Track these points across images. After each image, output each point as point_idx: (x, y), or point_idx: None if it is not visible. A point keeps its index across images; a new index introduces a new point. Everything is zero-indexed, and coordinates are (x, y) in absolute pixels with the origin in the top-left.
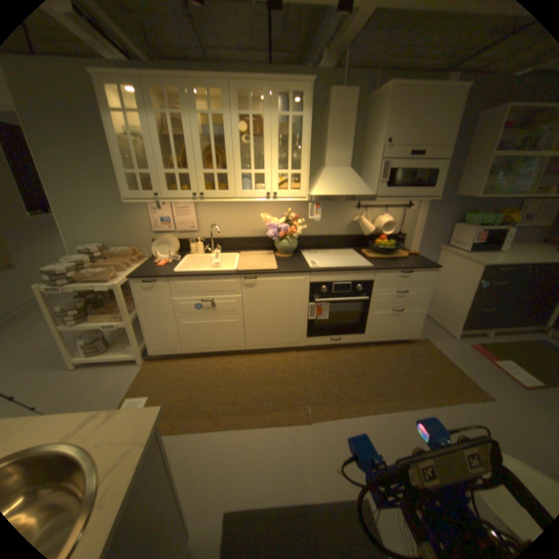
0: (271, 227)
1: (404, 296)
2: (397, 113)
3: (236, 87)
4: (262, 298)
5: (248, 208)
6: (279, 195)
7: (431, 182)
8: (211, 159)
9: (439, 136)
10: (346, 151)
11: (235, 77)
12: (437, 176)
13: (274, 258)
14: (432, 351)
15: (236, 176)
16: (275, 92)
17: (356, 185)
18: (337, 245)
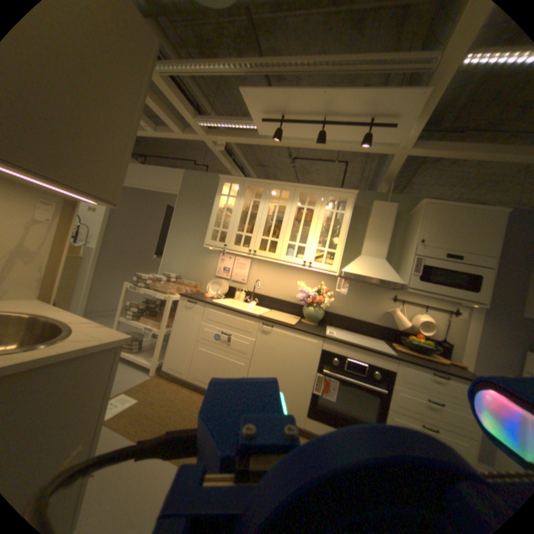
0: (302, 292)
1: (438, 409)
2: (429, 221)
3: (301, 192)
4: (272, 348)
5: (289, 275)
6: (313, 264)
7: (473, 286)
8: (271, 232)
9: (477, 245)
10: (381, 245)
11: (300, 186)
12: (479, 282)
13: (298, 321)
14: None
15: (283, 244)
16: (327, 198)
17: (386, 272)
18: (366, 331)
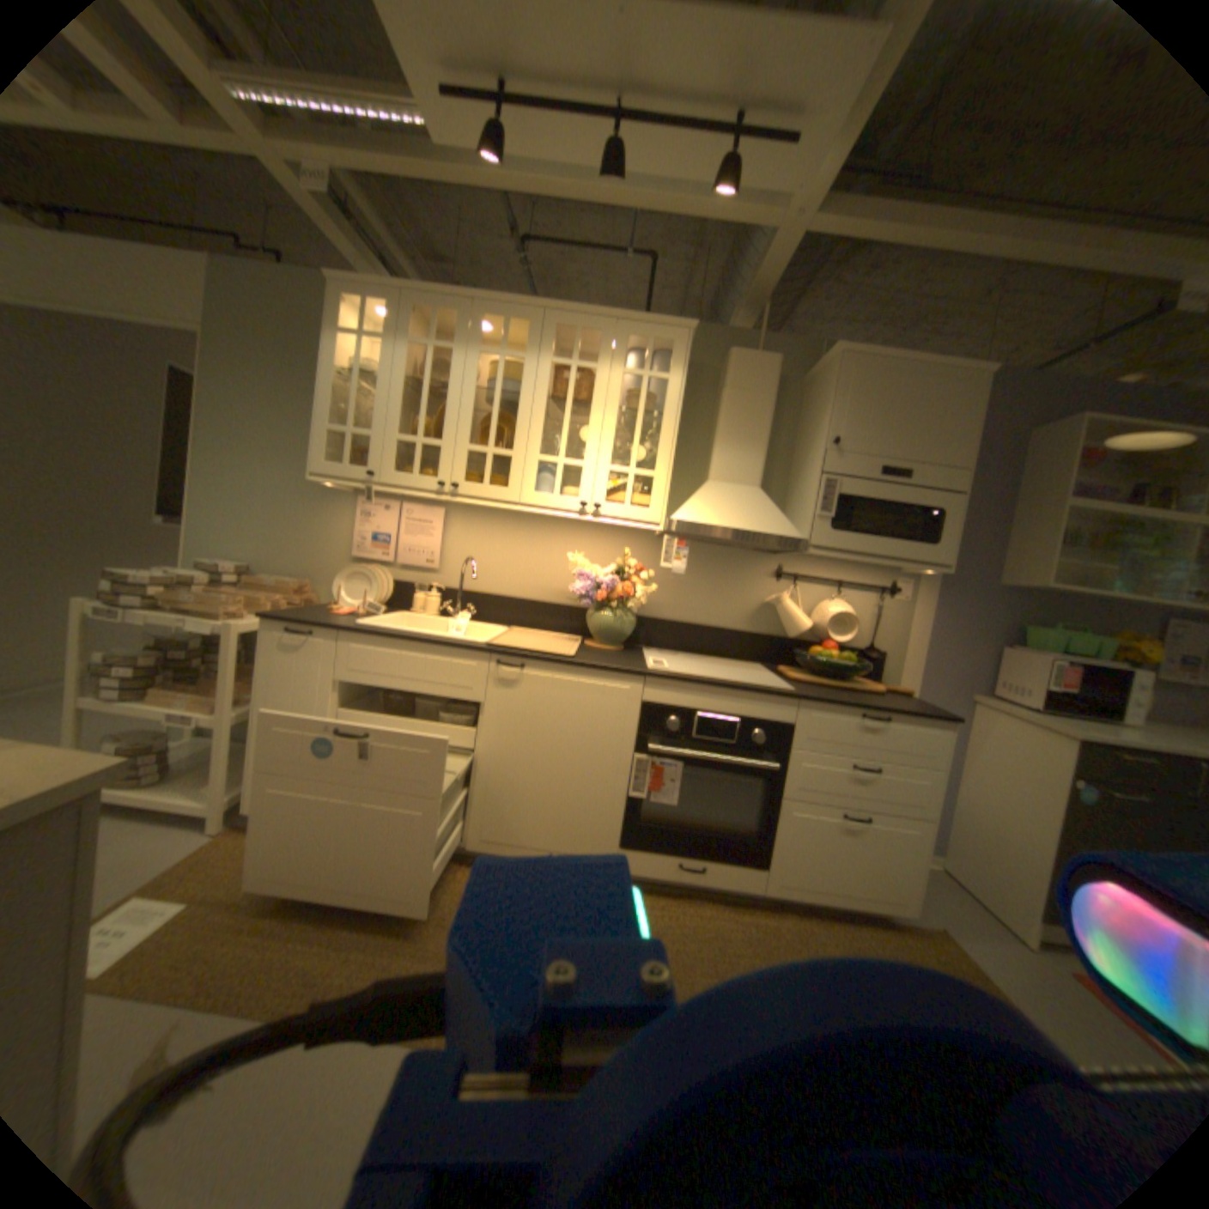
0: (581, 578)
1: (869, 781)
2: (849, 396)
3: (559, 326)
4: (526, 716)
5: (546, 541)
6: (605, 510)
7: (929, 533)
8: (491, 433)
9: (937, 446)
10: (750, 456)
11: (556, 306)
12: (939, 522)
13: (579, 645)
14: (954, 961)
15: (527, 462)
16: (625, 342)
17: (765, 515)
18: (724, 649)
